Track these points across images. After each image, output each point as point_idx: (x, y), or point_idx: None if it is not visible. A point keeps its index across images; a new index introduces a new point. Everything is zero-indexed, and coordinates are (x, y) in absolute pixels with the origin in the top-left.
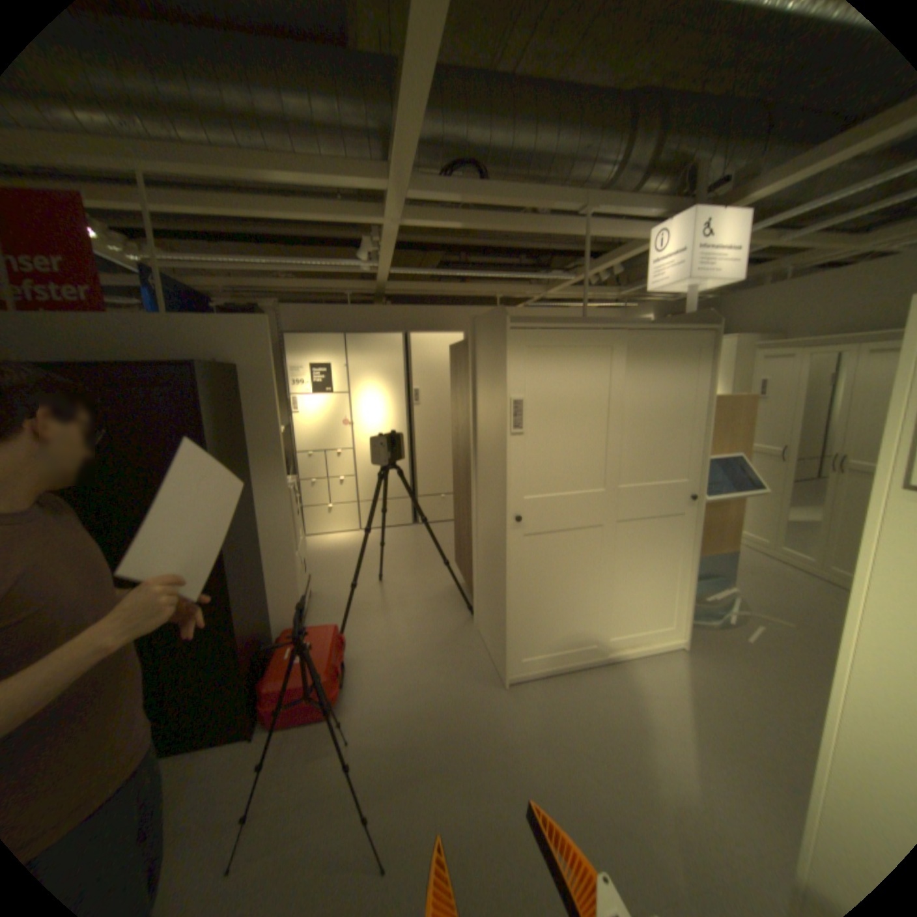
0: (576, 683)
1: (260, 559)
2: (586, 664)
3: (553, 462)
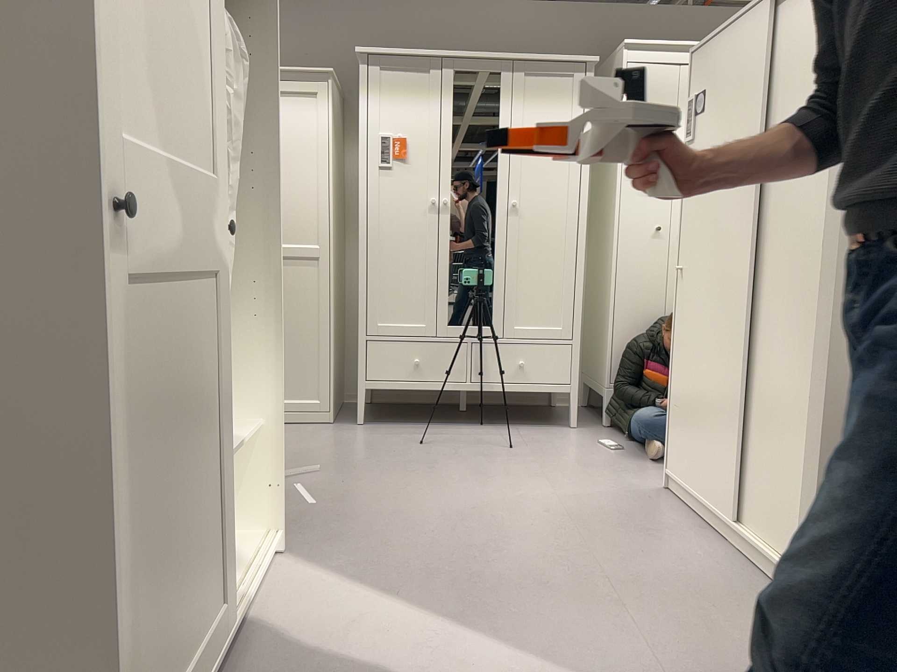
0: None
1: None
2: None
3: (144, 41)
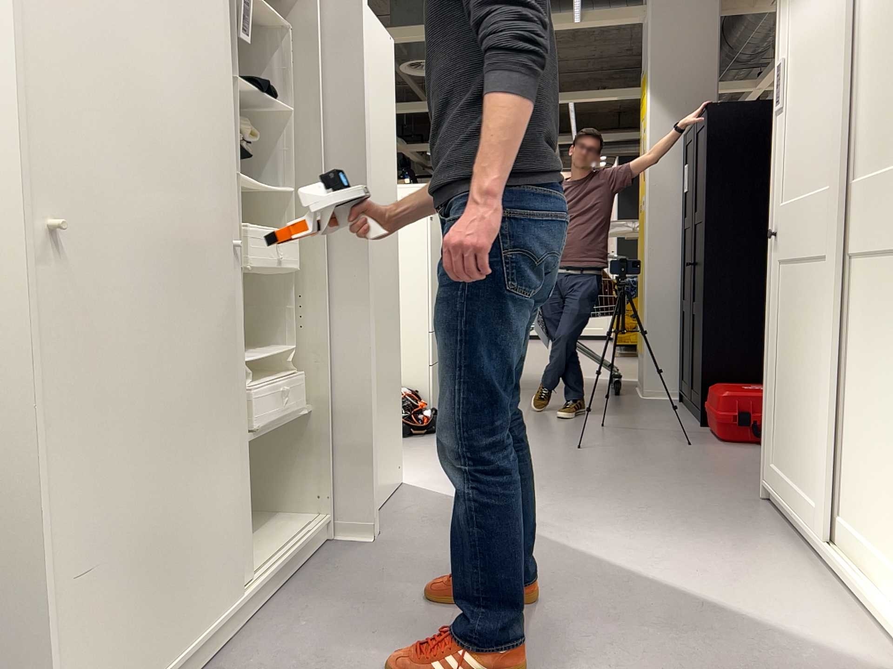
0: (774, 535)
1: None
2: (801, 525)
3: (794, 147)
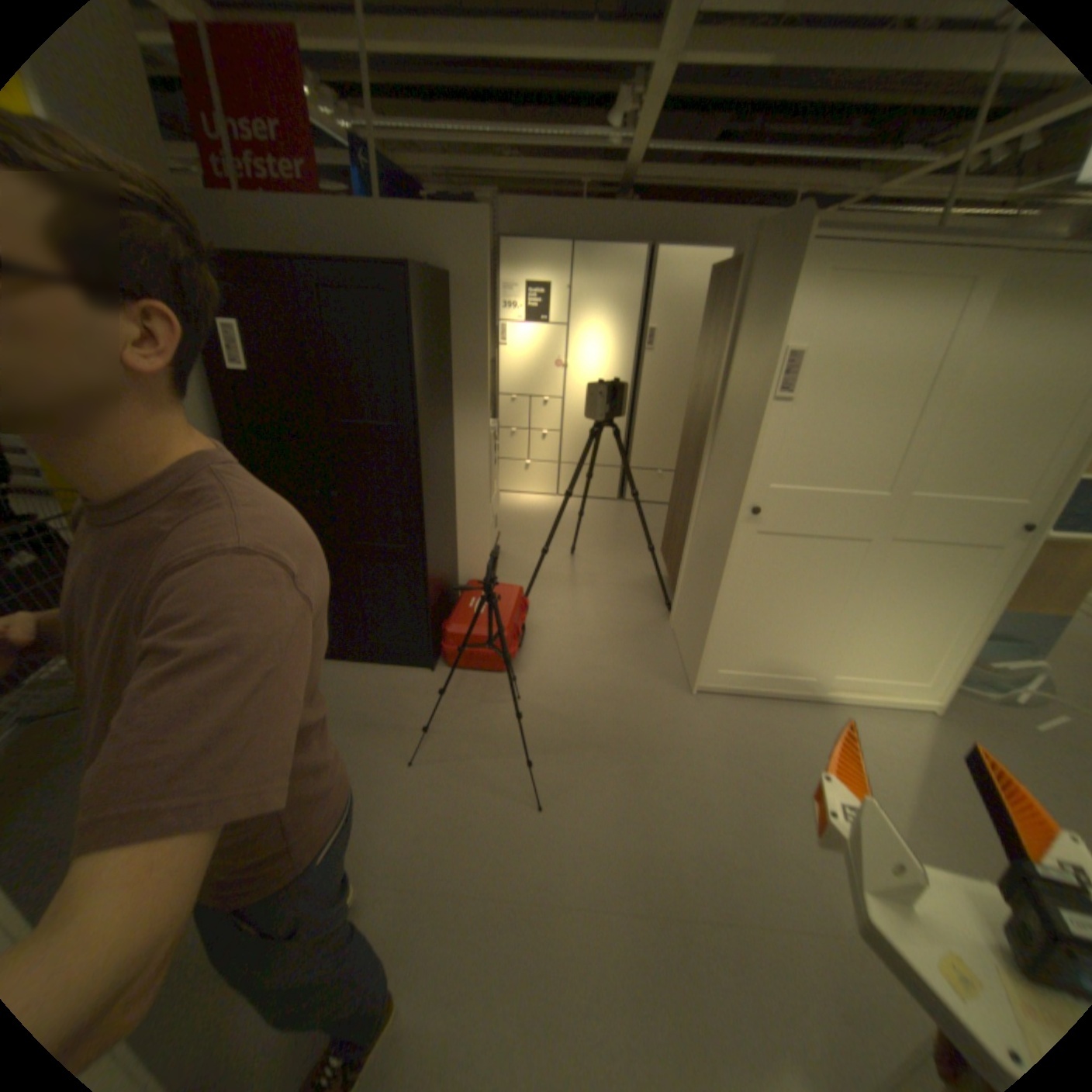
0: (778, 711)
1: (454, 504)
2: (797, 695)
3: (825, 444)
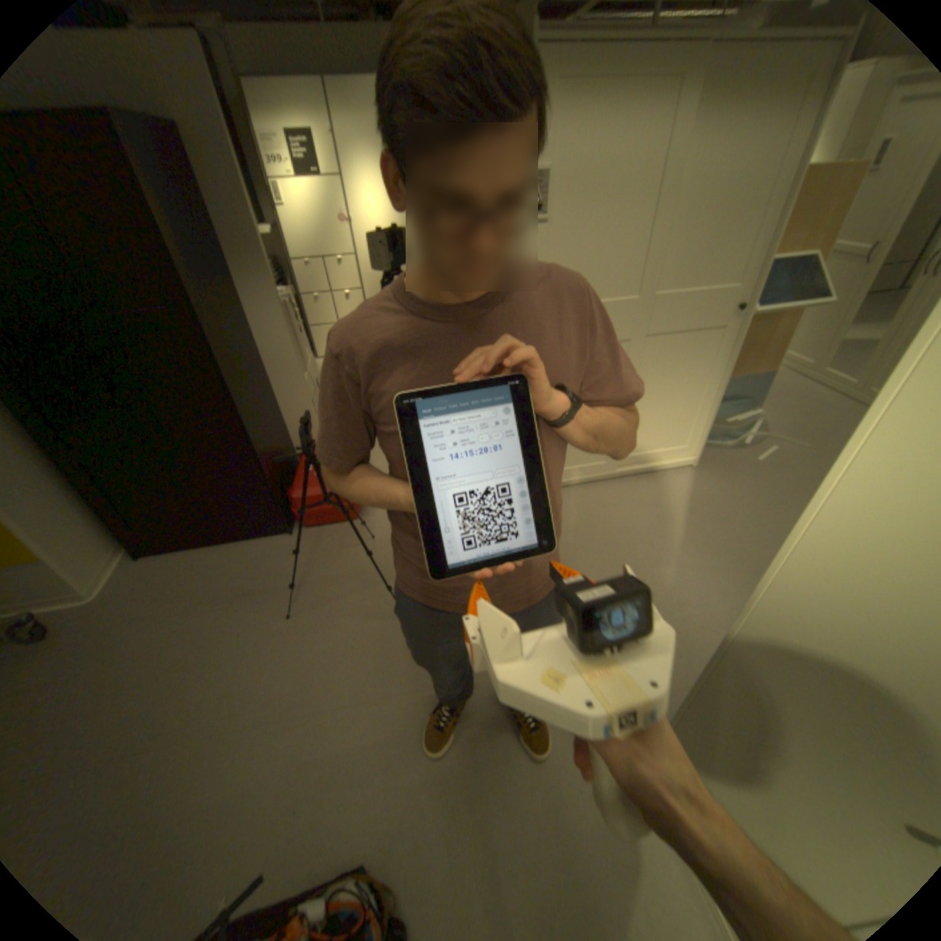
0: (582, 493)
1: (266, 379)
2: (594, 477)
3: (581, 260)
